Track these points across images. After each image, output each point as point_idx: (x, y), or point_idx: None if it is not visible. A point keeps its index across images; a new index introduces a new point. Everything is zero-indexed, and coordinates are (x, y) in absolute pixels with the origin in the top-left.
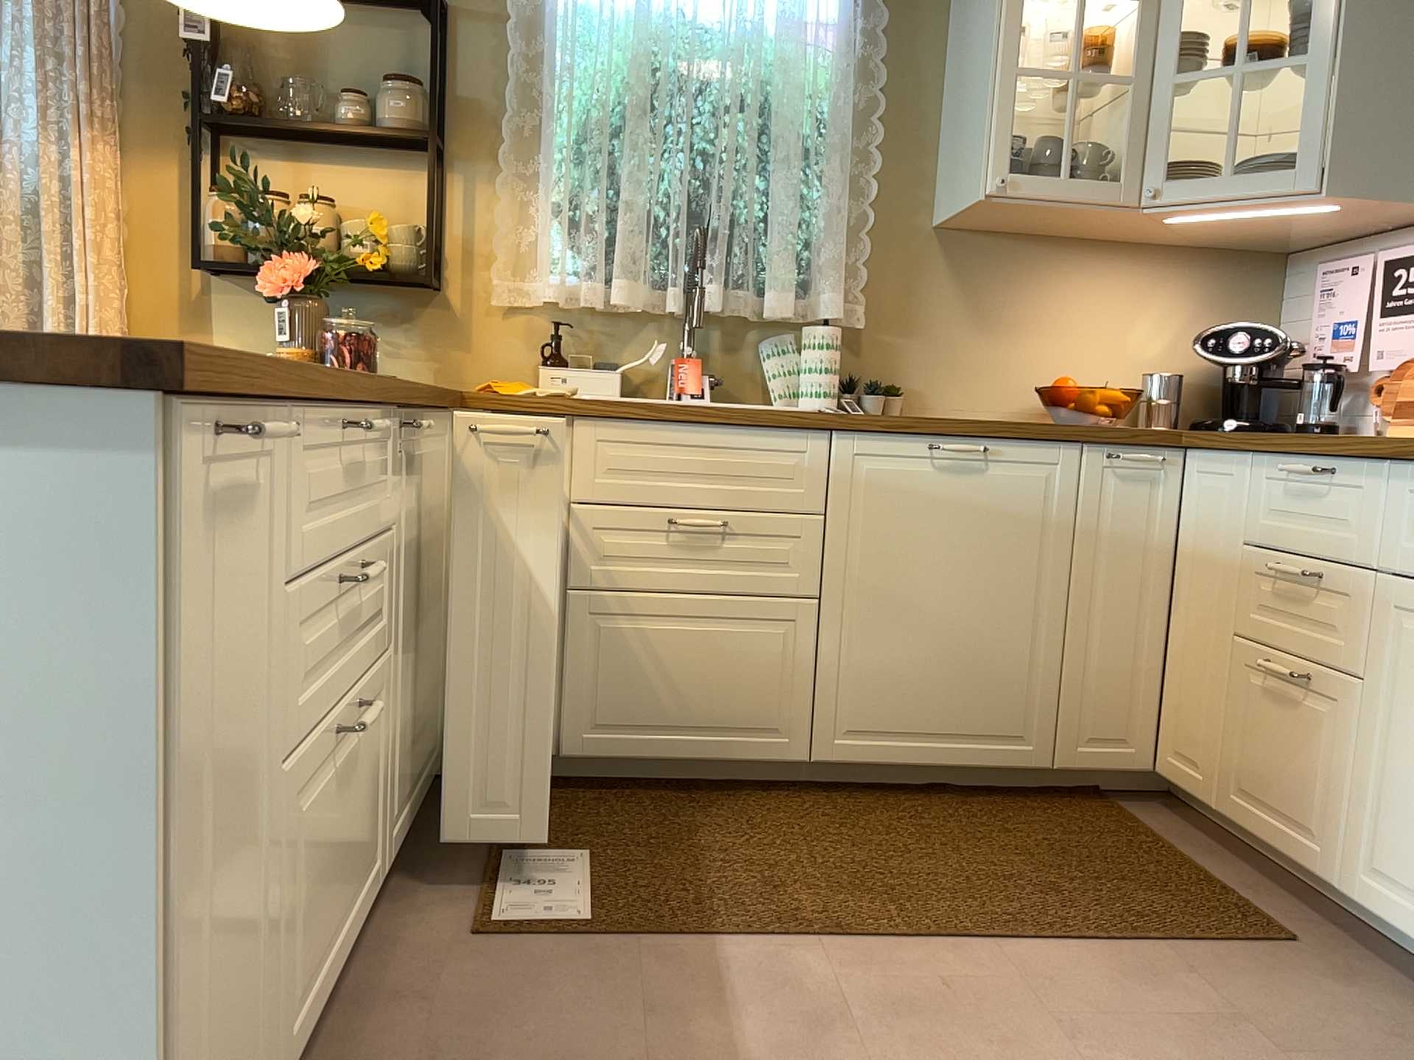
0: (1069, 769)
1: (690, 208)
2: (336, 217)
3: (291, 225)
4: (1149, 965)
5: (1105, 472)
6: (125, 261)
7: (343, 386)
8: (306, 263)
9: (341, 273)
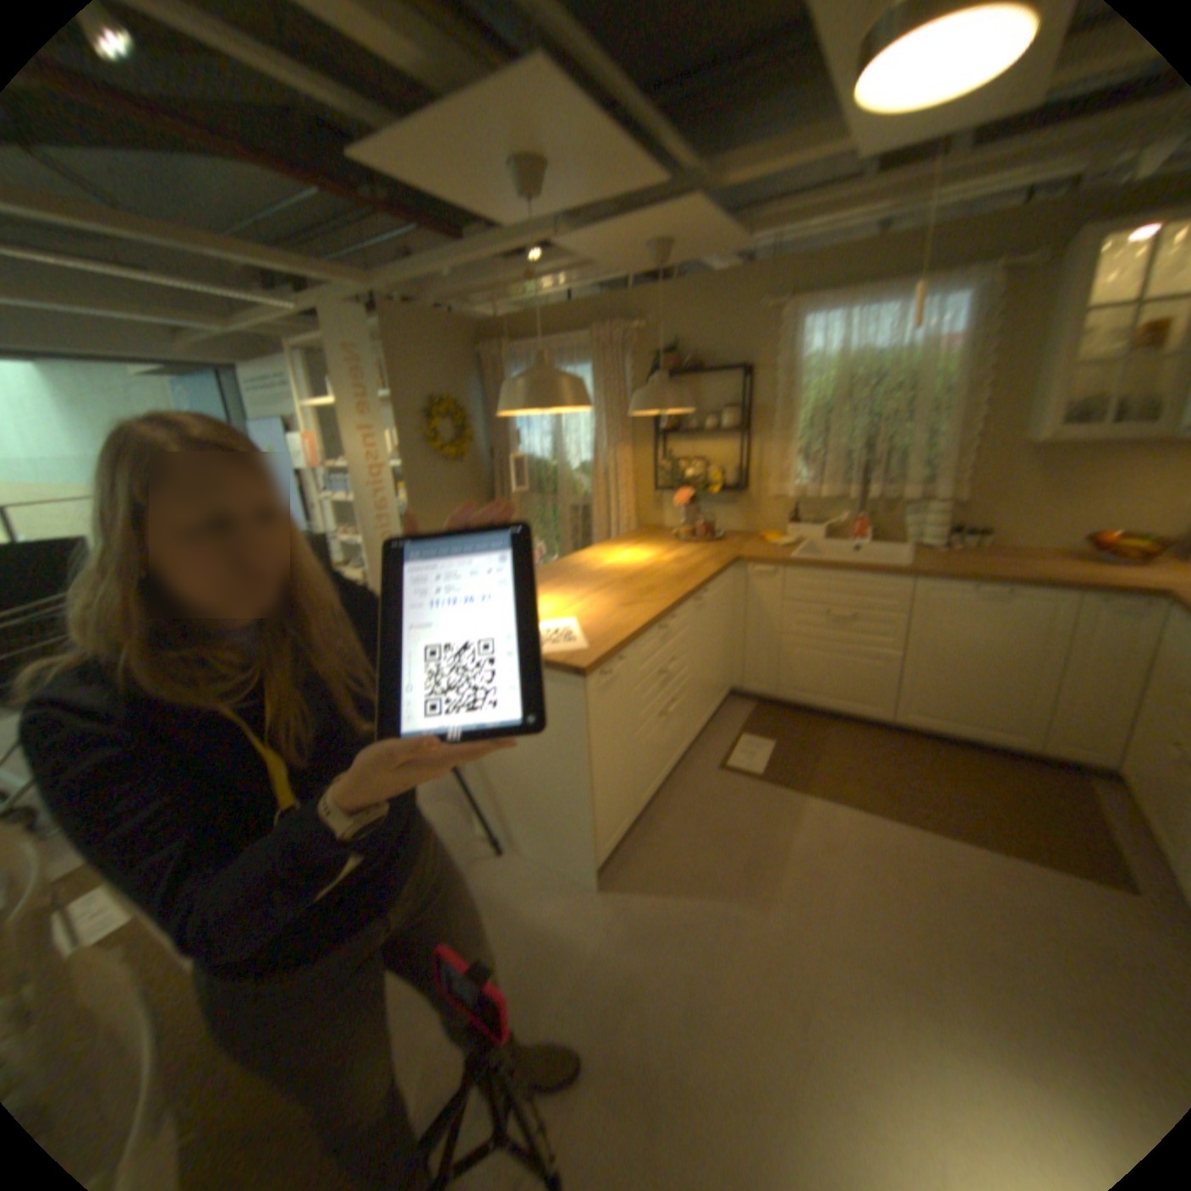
0: (1054, 756)
1: (868, 443)
2: (706, 461)
3: (684, 476)
4: (1023, 874)
5: (1100, 608)
6: (633, 486)
7: (663, 611)
8: (690, 490)
9: (705, 489)
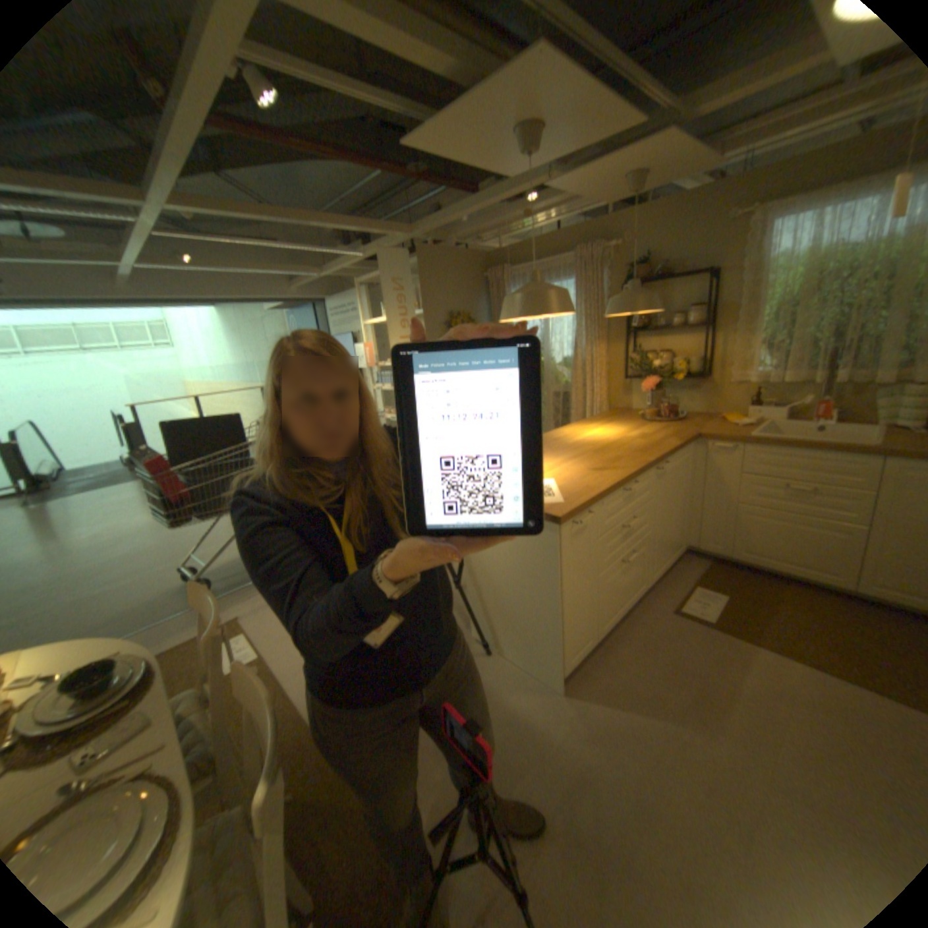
0: None
1: (837, 332)
2: (671, 354)
3: (650, 367)
4: None
5: None
6: (605, 376)
7: (627, 478)
8: (655, 379)
9: (669, 377)
